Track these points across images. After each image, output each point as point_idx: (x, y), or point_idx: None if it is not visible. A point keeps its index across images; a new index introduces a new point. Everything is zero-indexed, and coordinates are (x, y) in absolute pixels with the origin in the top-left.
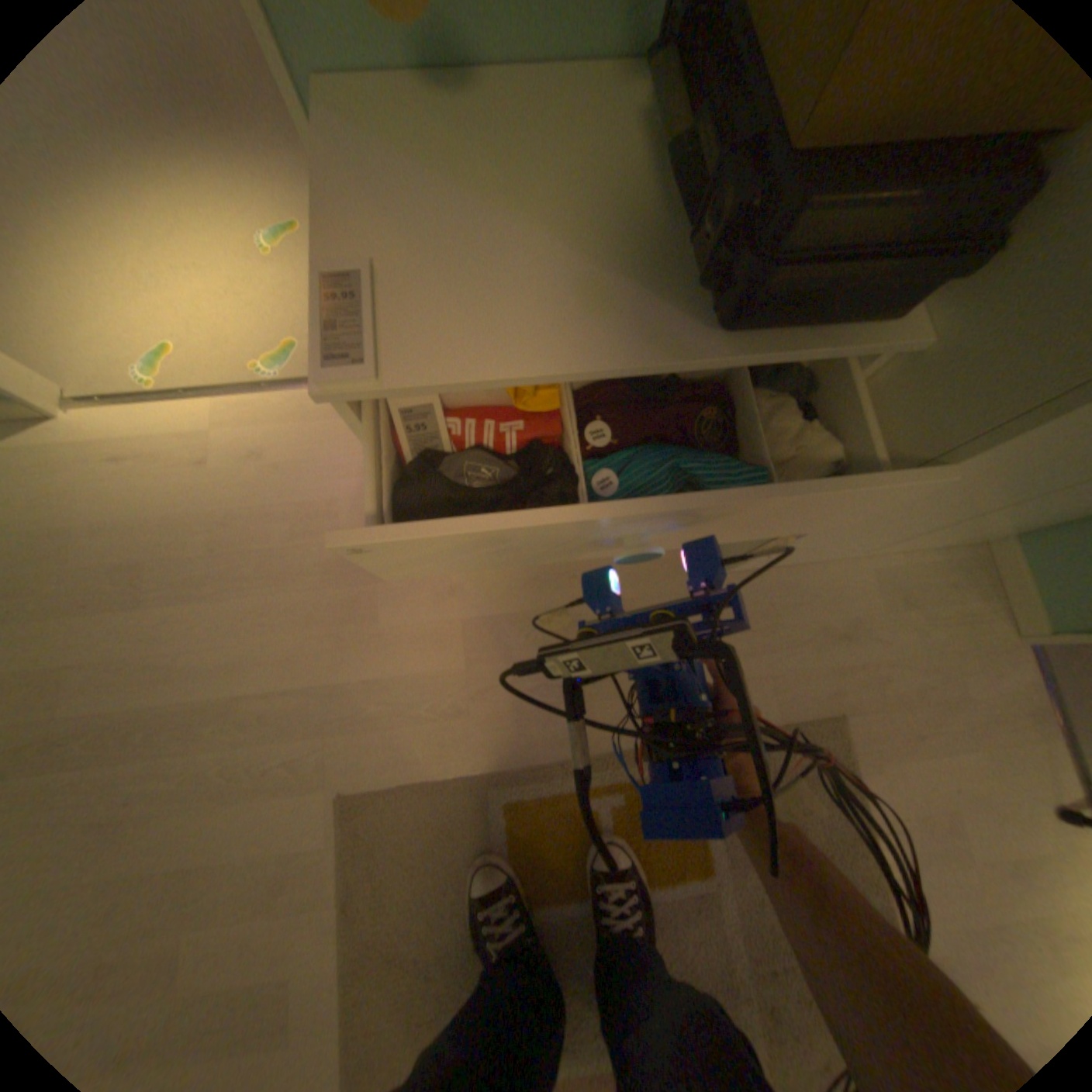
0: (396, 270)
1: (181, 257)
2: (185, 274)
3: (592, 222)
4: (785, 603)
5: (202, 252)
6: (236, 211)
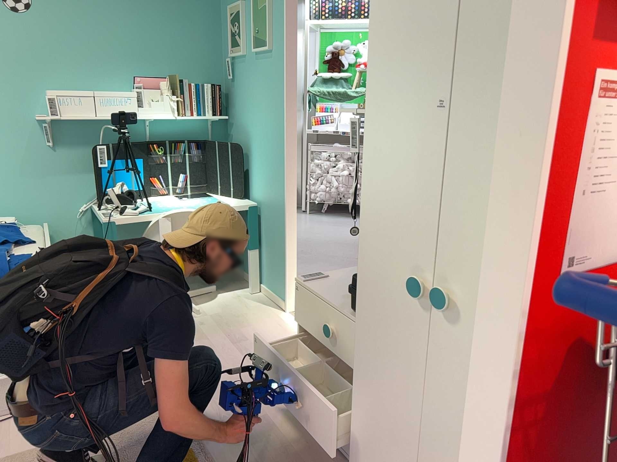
0: (329, 278)
1: None
2: None
3: None
4: None
5: None
6: None
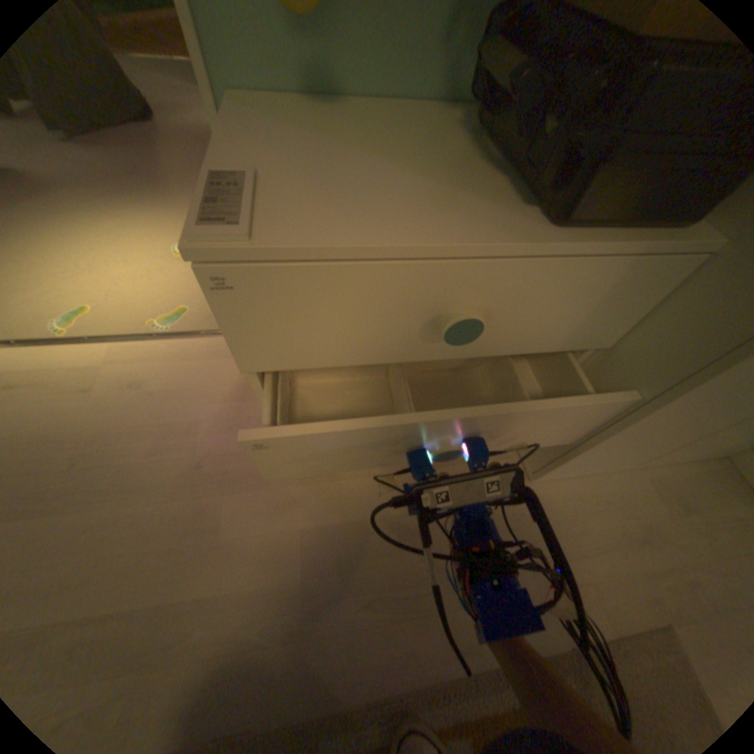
0: (278, 175)
1: (116, 256)
2: (115, 265)
3: (436, 162)
4: (587, 510)
5: (132, 254)
6: (162, 233)
